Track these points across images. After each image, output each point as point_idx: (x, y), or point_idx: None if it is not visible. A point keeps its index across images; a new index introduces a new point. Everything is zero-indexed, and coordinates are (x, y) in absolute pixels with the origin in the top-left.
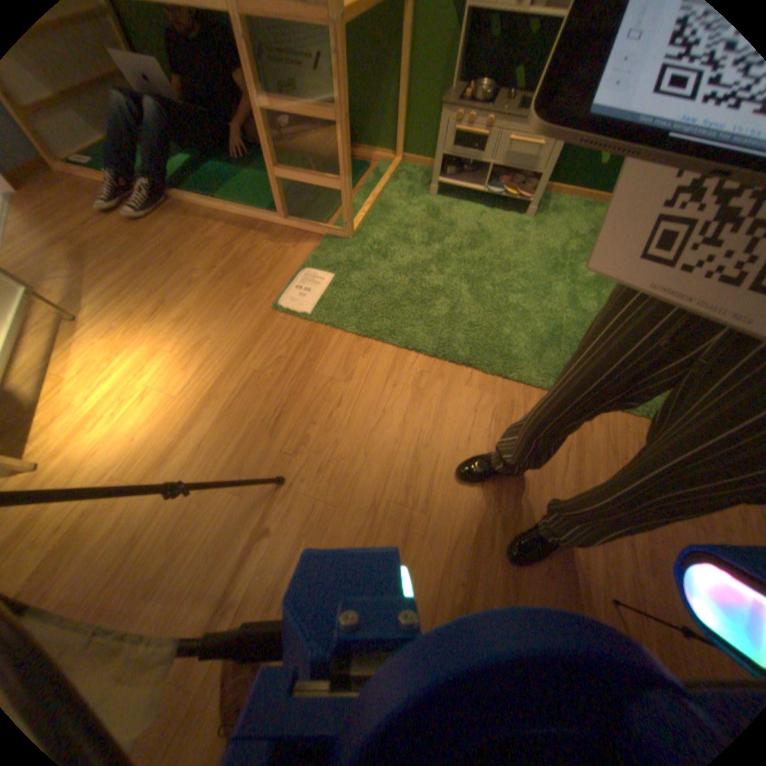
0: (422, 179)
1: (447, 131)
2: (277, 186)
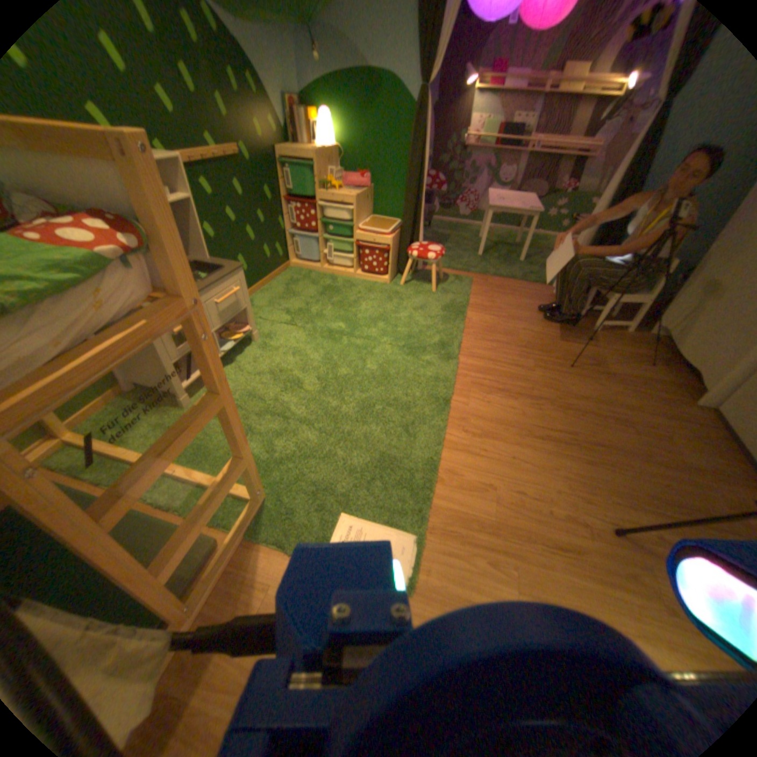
0: (136, 411)
1: (160, 341)
2: (153, 595)
